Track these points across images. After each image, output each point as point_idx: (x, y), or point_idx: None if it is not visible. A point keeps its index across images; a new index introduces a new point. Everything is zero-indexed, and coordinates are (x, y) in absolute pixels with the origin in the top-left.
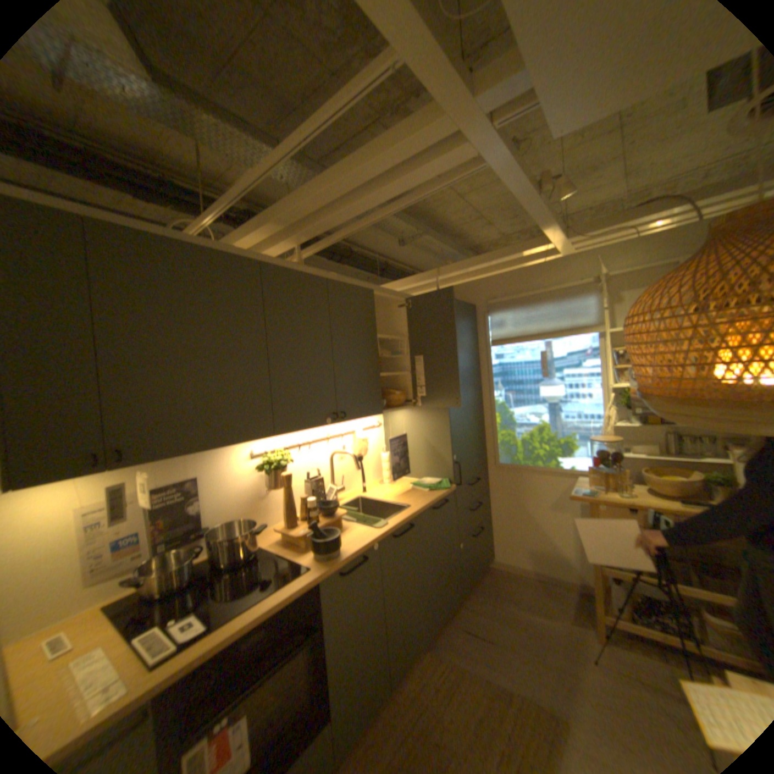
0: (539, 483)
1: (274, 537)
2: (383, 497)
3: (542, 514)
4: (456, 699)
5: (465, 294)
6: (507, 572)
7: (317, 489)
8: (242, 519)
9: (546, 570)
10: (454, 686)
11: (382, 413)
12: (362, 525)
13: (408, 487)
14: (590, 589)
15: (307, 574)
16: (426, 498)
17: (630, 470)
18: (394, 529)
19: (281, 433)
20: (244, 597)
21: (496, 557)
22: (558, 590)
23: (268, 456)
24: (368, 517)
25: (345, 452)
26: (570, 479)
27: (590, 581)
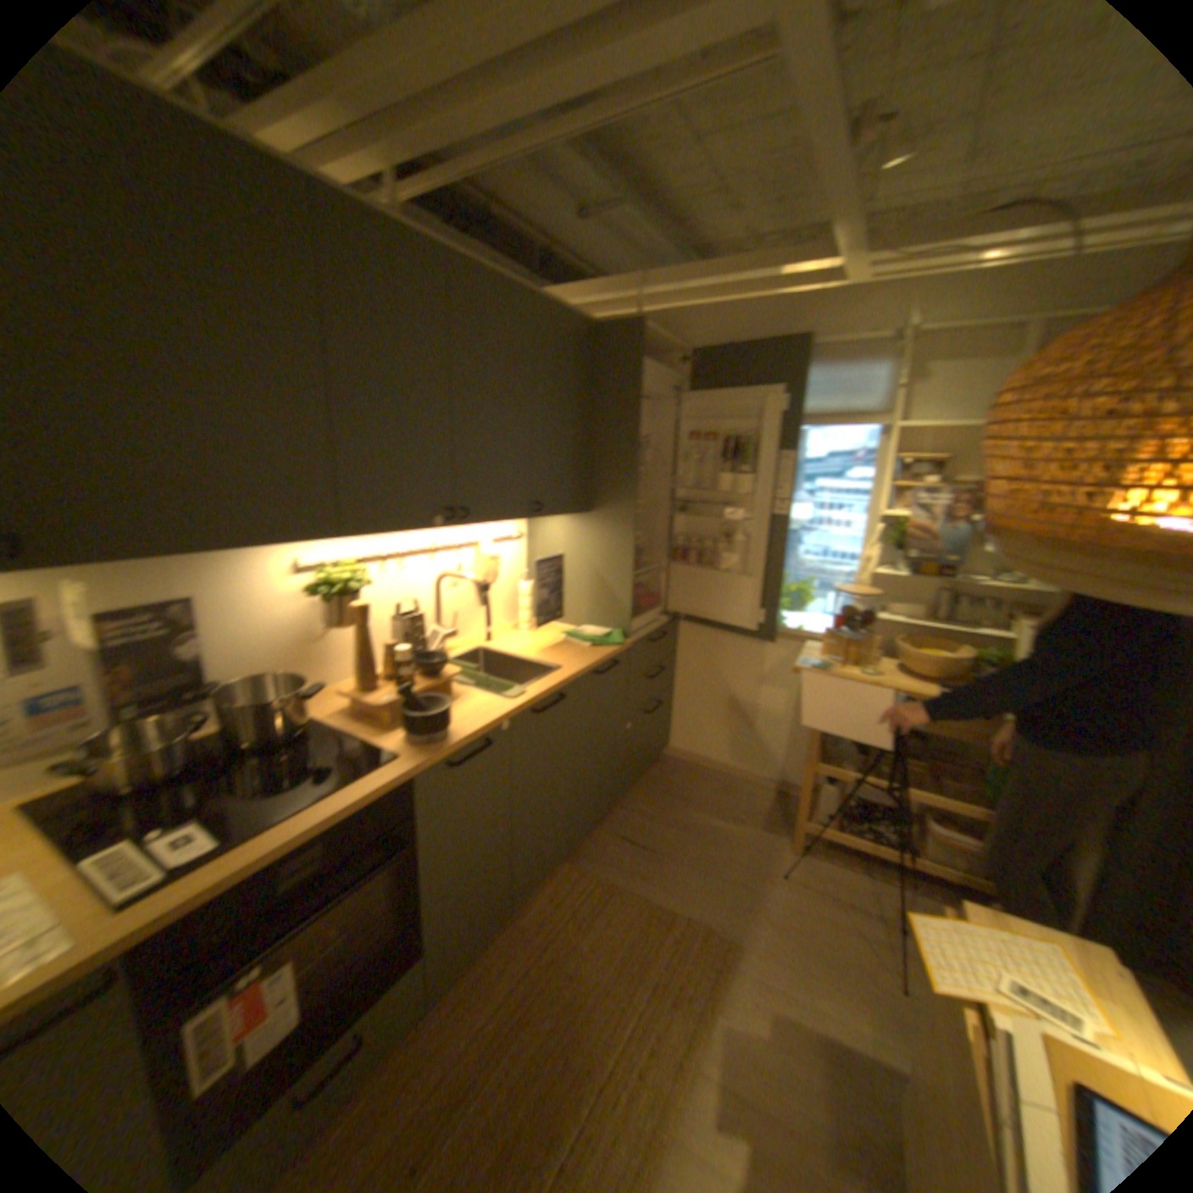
0: (749, 644)
1: (335, 705)
2: (518, 651)
3: (744, 688)
4: (600, 923)
5: (683, 329)
6: (683, 761)
7: (410, 632)
8: (277, 674)
9: (737, 761)
10: (599, 907)
11: (526, 518)
12: (483, 693)
13: (557, 639)
14: (790, 786)
15: (391, 765)
16: (584, 658)
17: (876, 637)
18: (534, 701)
19: (350, 535)
20: (283, 799)
21: (670, 741)
22: (748, 787)
23: (325, 572)
24: (493, 681)
25: (460, 577)
26: (793, 643)
27: (792, 777)
